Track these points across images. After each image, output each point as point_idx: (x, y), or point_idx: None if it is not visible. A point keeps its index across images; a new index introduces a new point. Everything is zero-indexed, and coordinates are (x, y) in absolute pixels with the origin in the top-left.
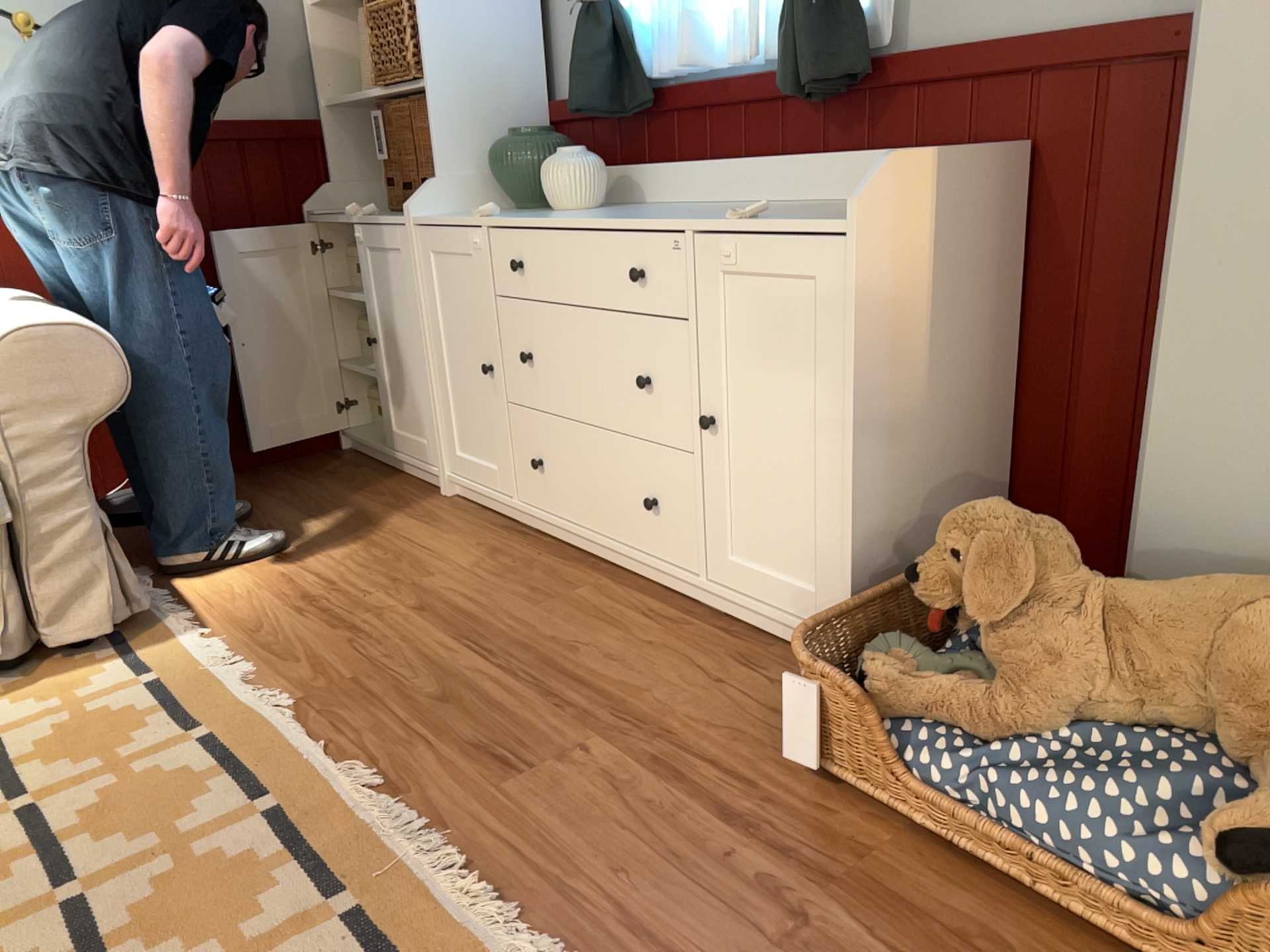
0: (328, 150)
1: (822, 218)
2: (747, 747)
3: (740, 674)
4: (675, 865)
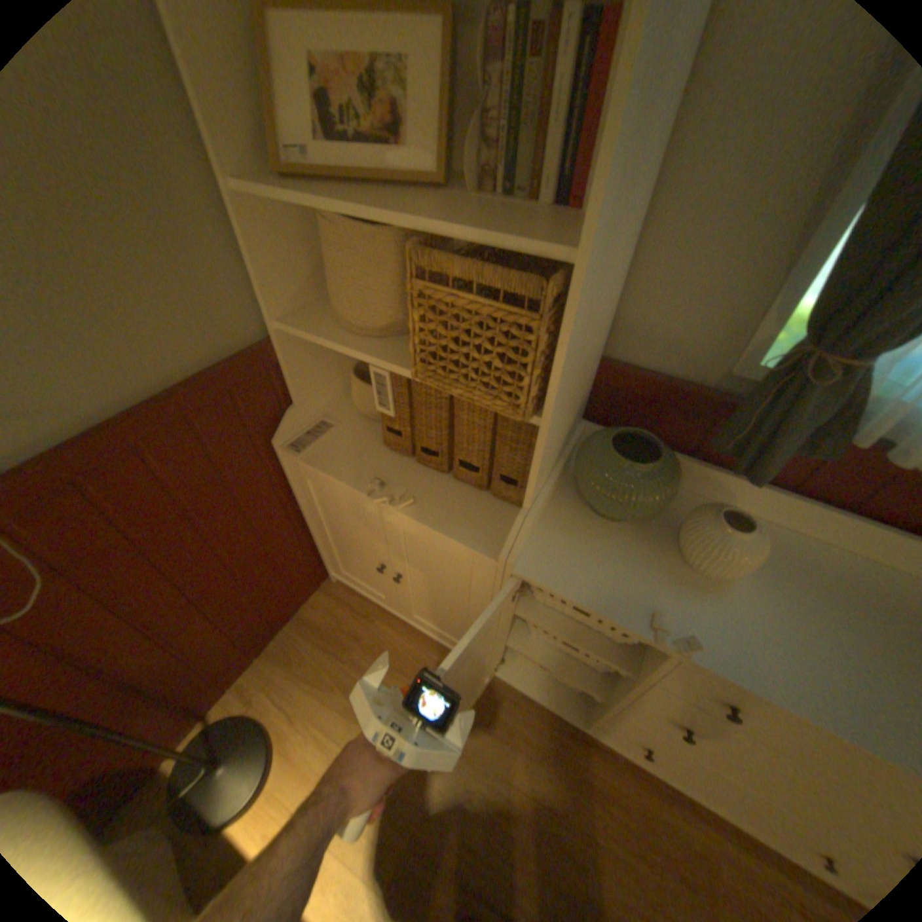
0: (287, 366)
1: None
2: None
3: None
4: None
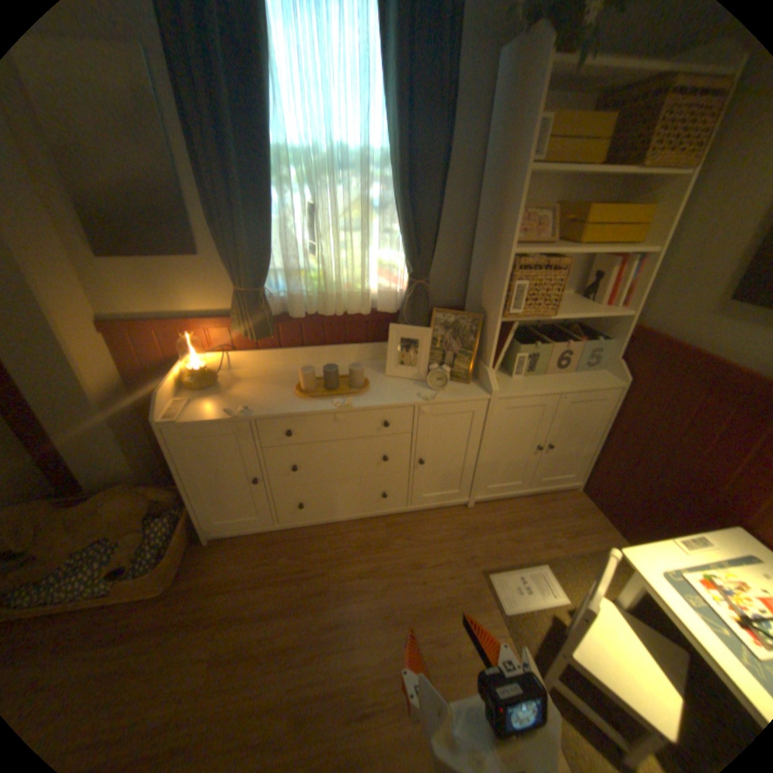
0: None
1: None
2: None
3: None
4: None
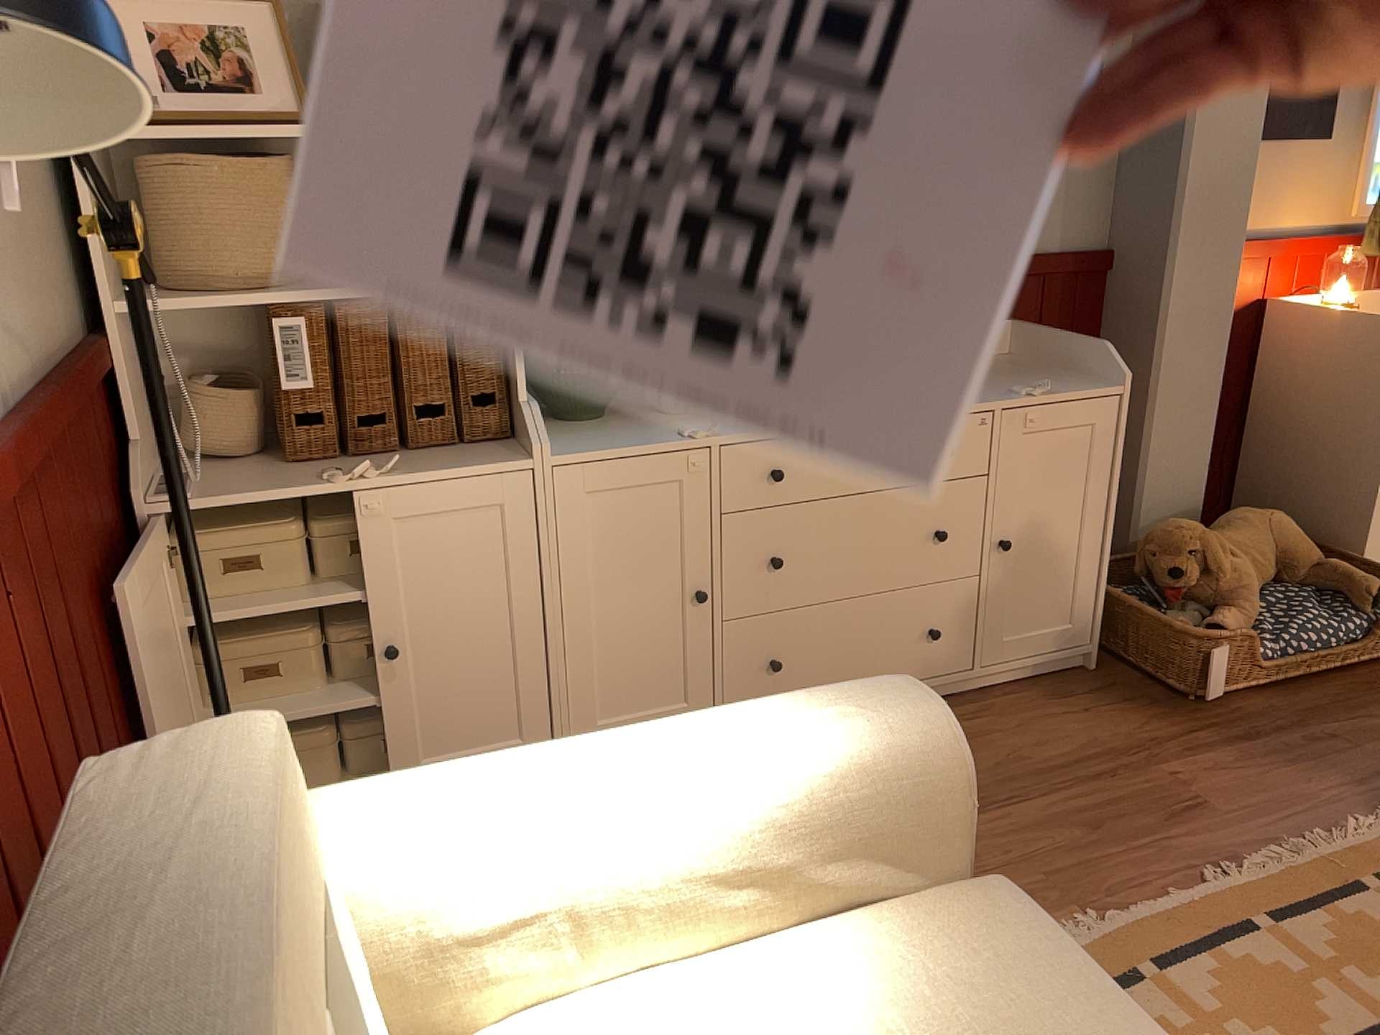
0: (115, 380)
1: (1081, 385)
2: (1172, 717)
3: (1077, 701)
4: (1297, 762)
